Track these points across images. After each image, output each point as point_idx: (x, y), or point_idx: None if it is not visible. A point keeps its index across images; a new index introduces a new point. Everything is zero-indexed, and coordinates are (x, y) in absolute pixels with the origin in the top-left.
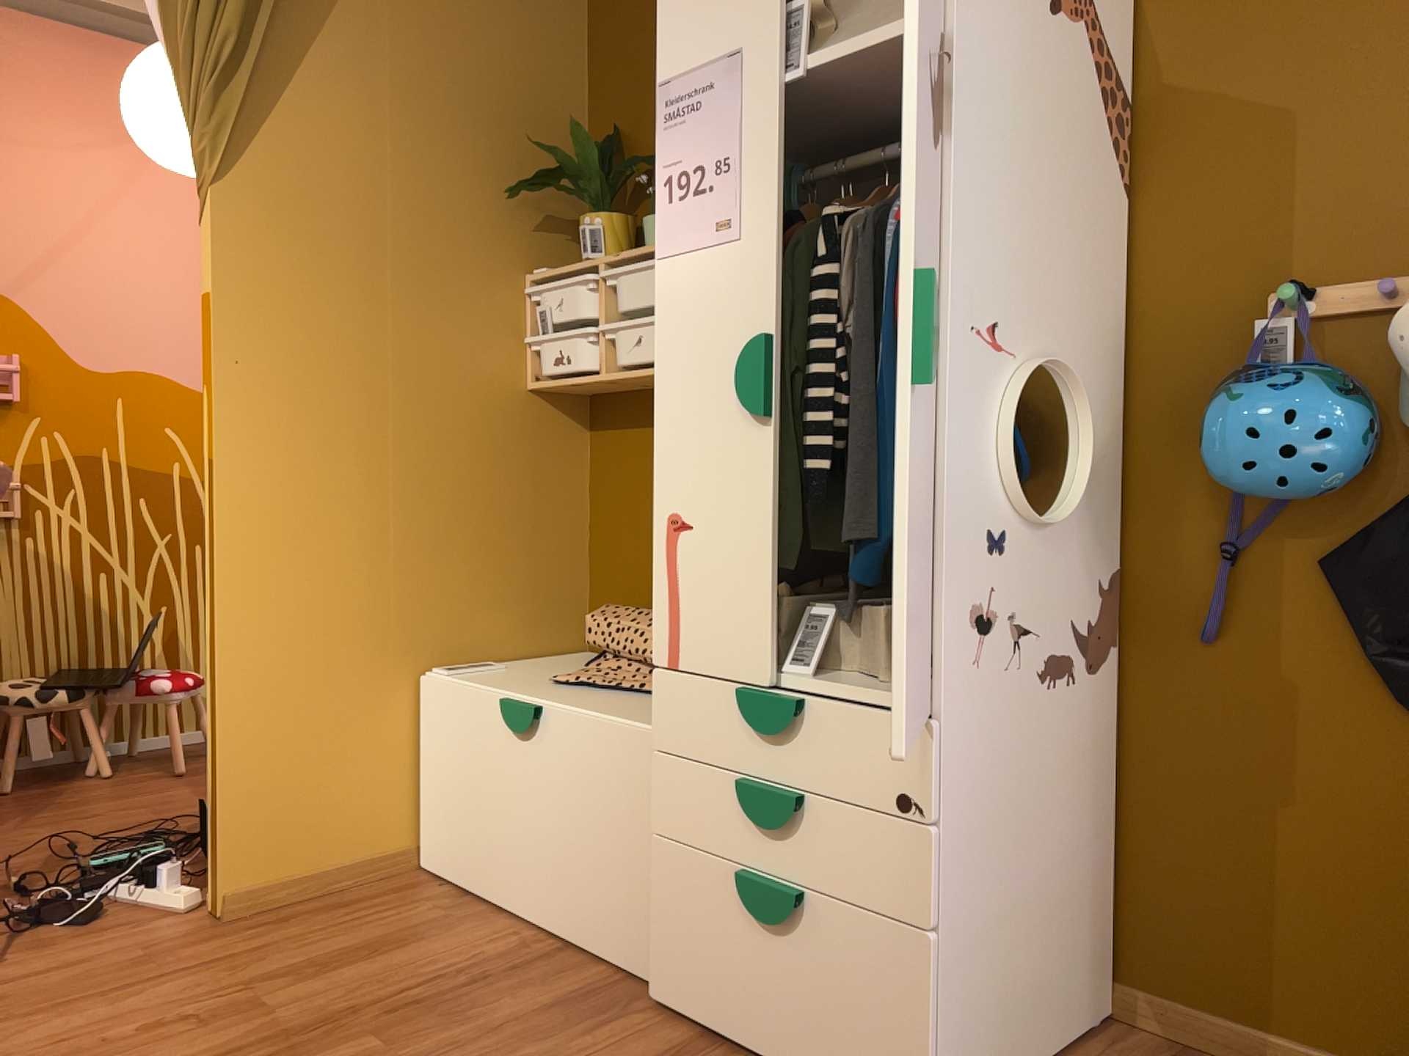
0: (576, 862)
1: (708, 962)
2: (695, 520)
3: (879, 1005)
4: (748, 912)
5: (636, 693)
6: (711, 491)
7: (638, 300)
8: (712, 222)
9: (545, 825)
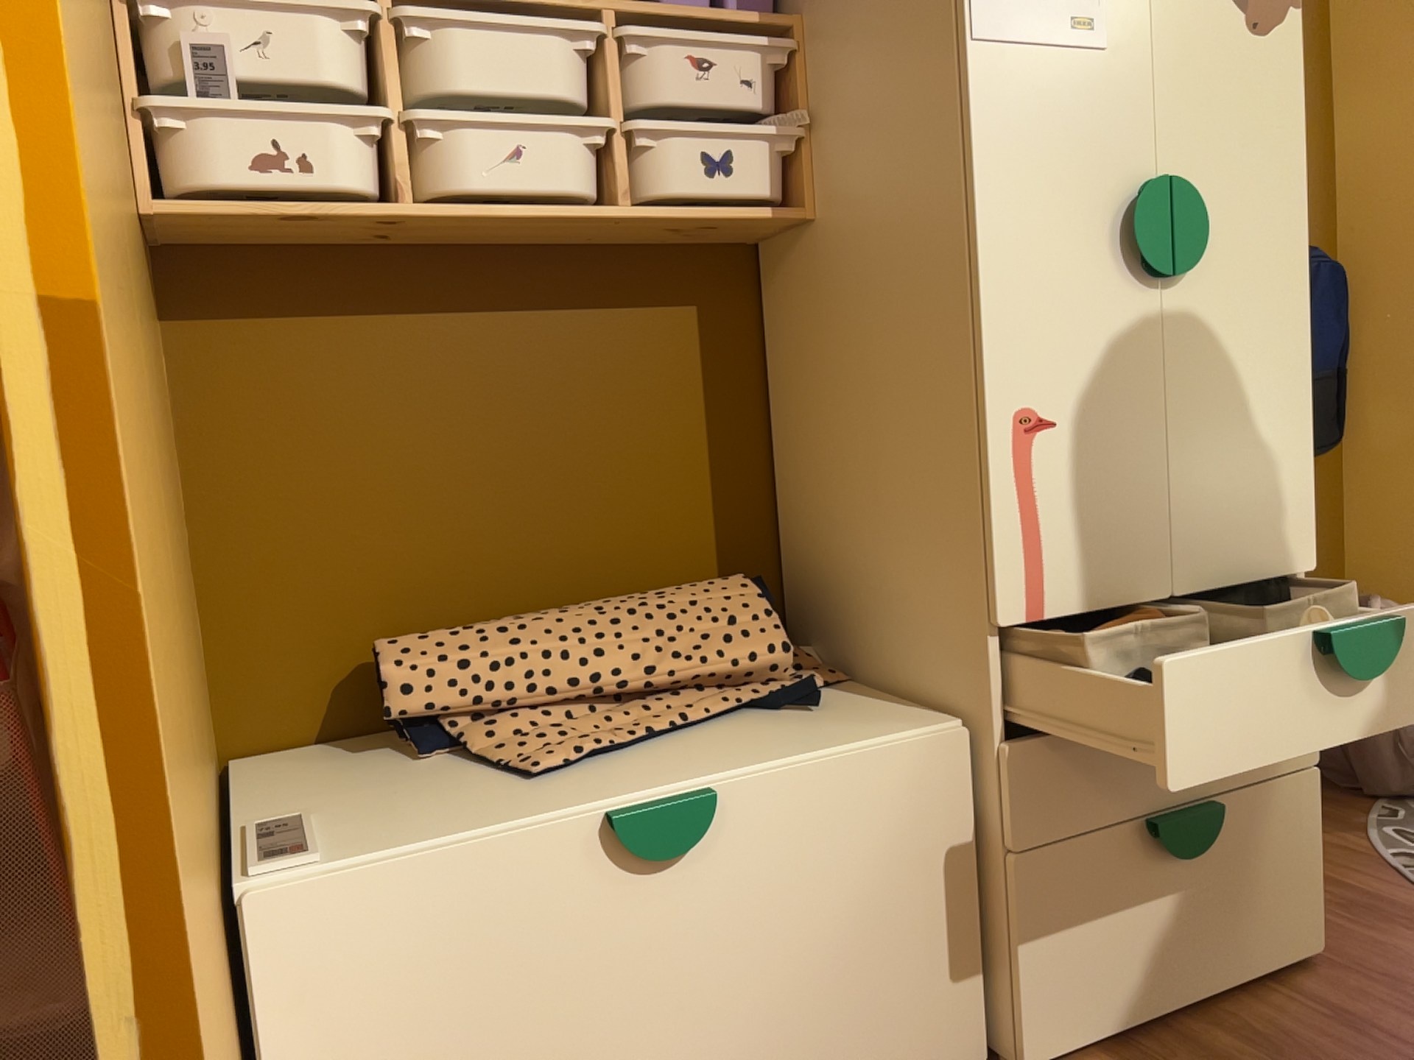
0: (819, 999)
1: (1110, 957)
2: (1062, 415)
3: (1284, 860)
4: (1177, 856)
5: (693, 729)
6: (1084, 375)
7: (498, 82)
8: (1068, 15)
9: (742, 985)
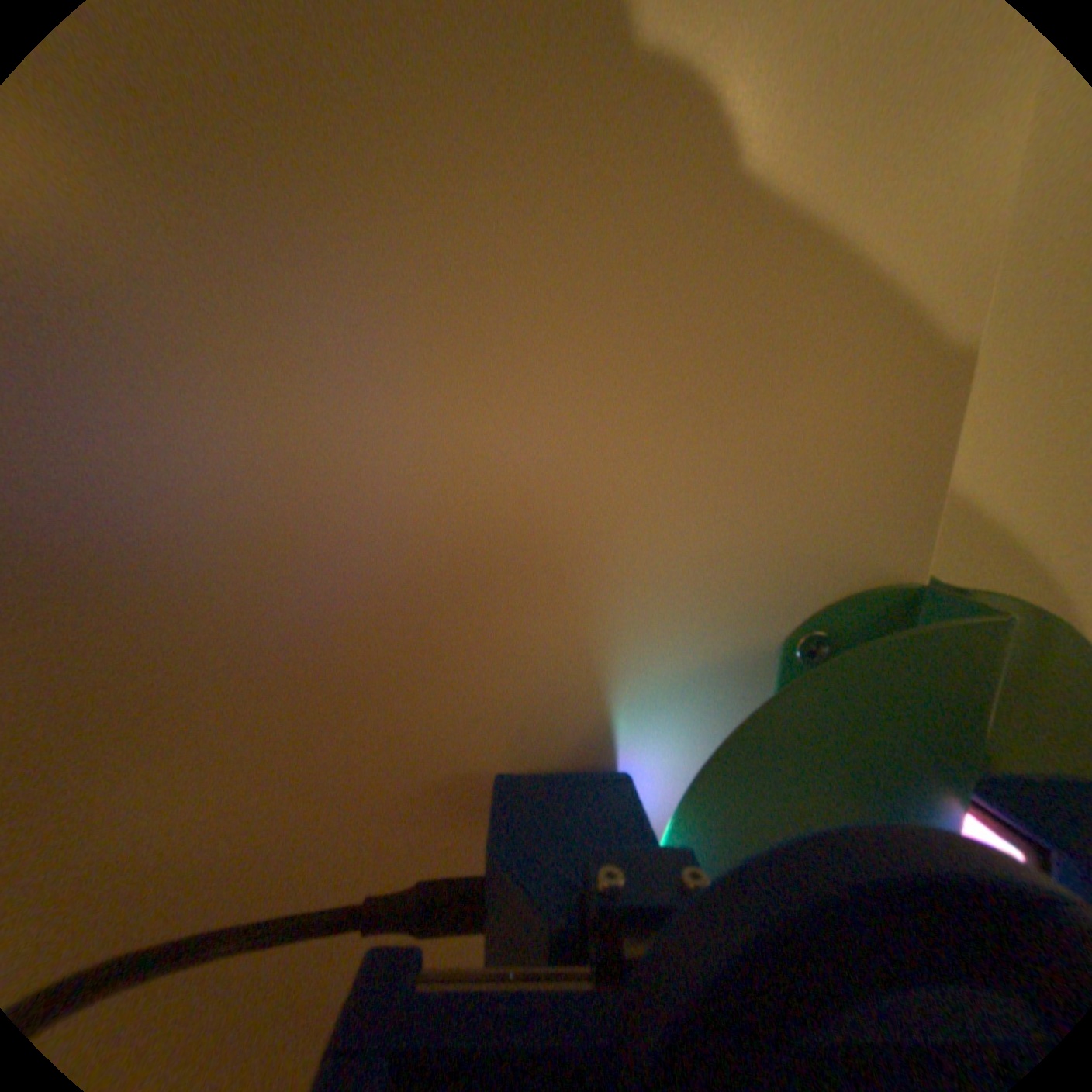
0: None
1: None
2: None
3: None
4: None
5: None
6: None
7: None
8: None
9: None
